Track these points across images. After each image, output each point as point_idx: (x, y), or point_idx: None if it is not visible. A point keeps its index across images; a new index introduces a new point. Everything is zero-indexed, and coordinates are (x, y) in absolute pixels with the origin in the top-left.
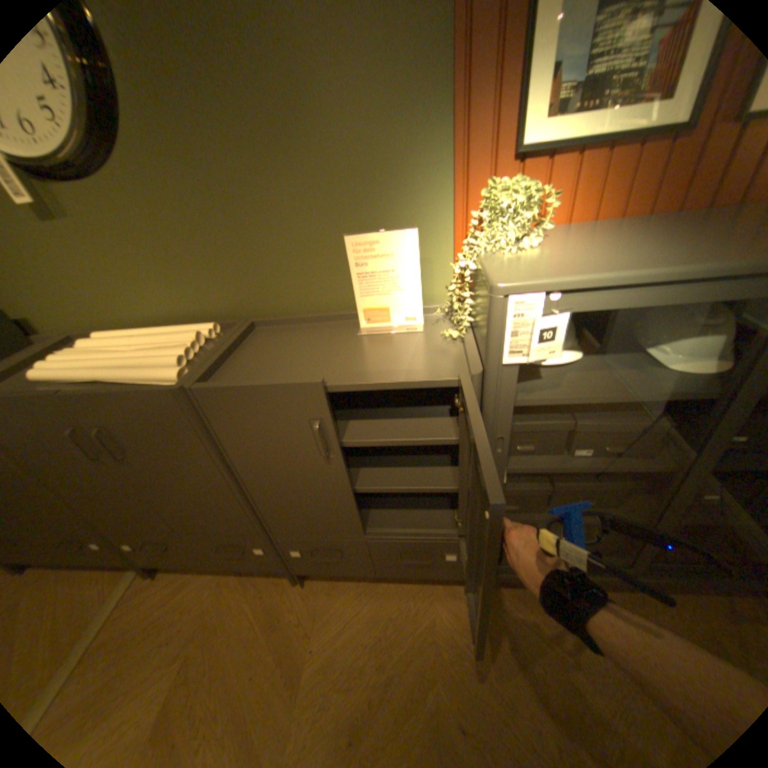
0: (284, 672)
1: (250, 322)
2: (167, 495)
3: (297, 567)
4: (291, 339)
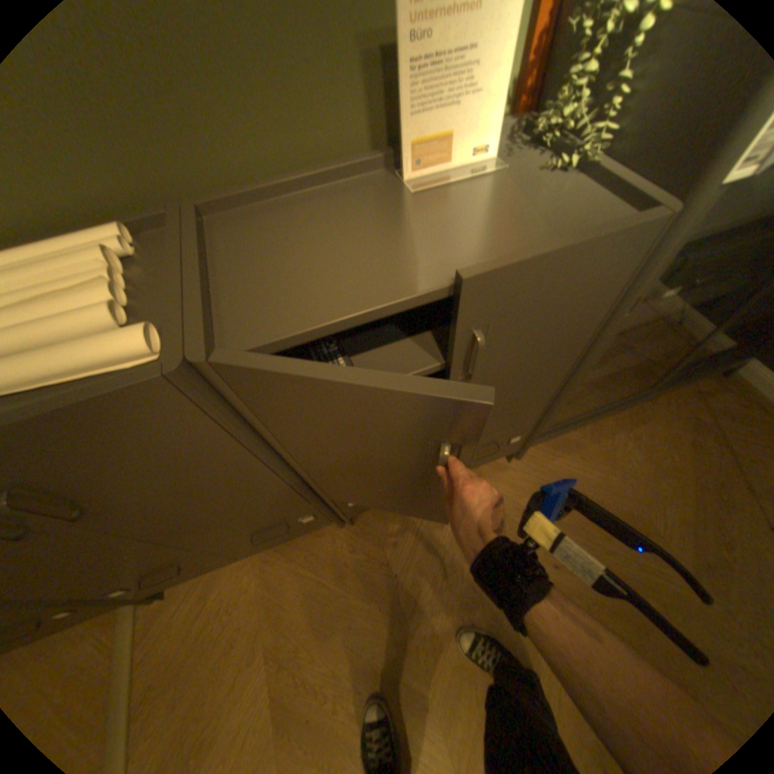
0: (379, 604)
1: (191, 207)
2: (175, 520)
3: (353, 512)
4: (293, 223)
